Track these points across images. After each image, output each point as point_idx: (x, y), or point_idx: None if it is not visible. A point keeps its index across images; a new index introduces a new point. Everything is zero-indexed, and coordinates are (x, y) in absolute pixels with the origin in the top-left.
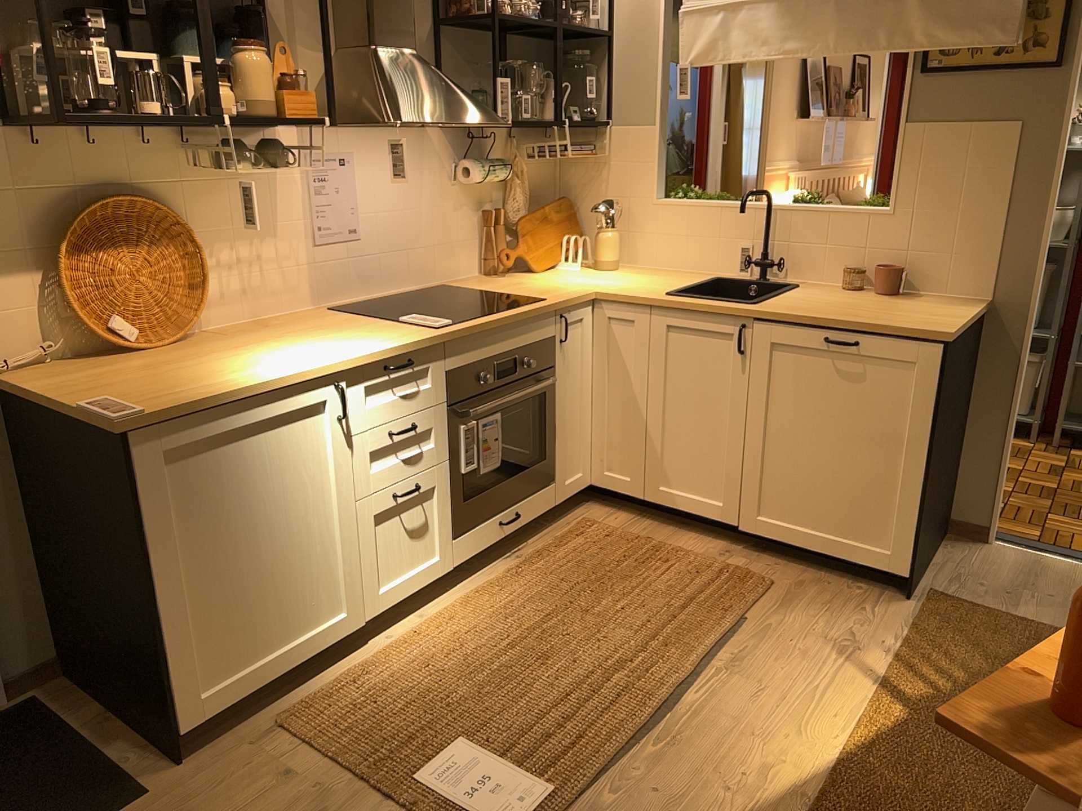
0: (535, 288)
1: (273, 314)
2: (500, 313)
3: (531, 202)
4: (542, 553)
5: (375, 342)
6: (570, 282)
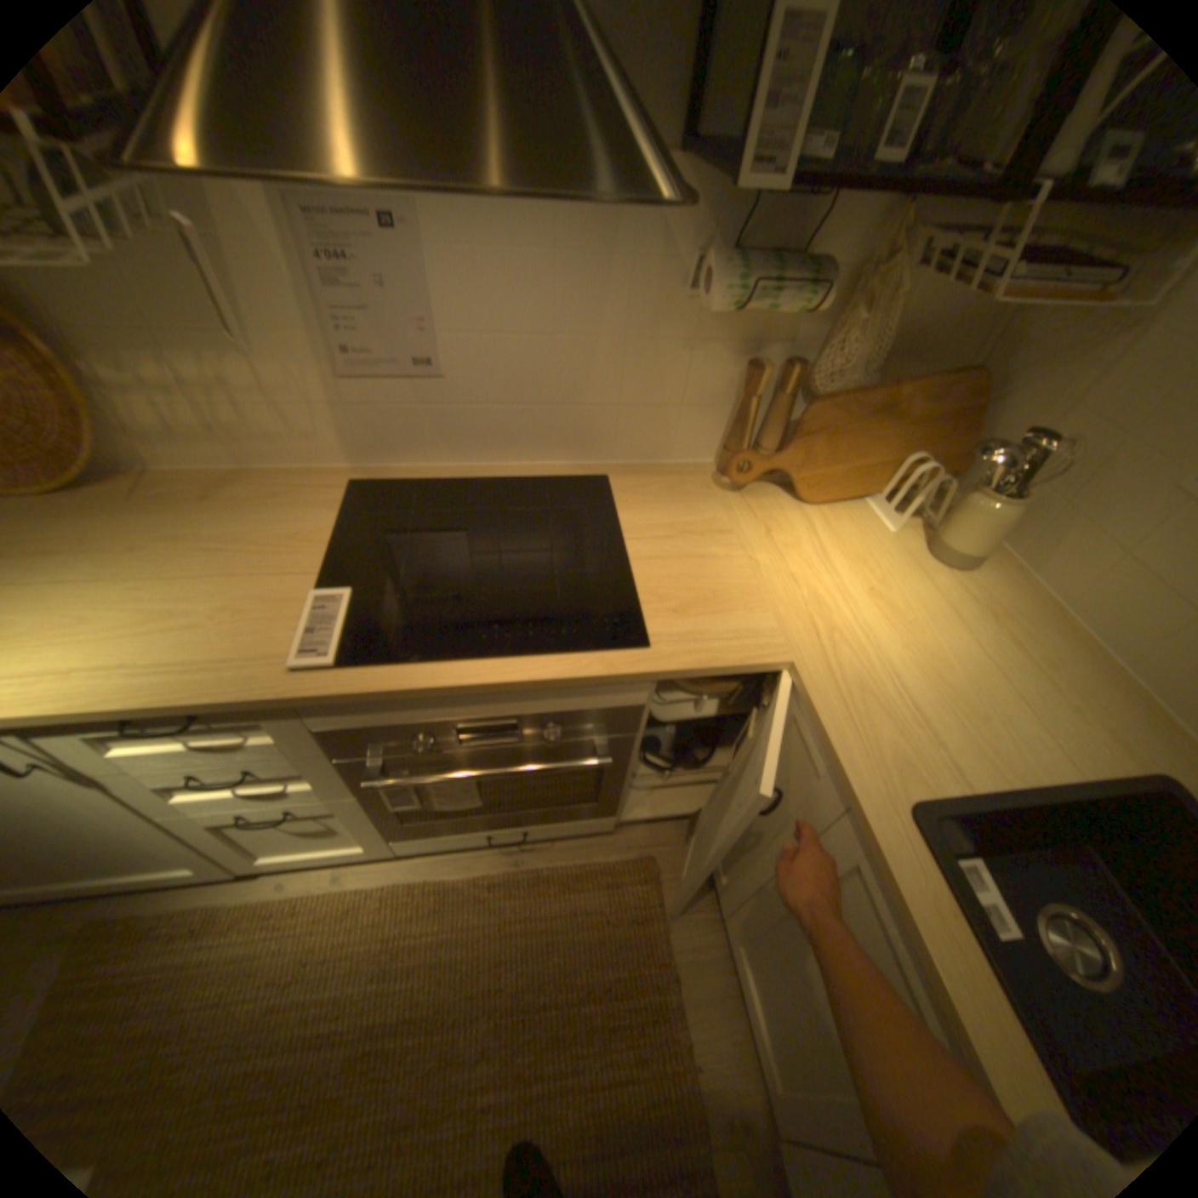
0: (709, 571)
1: (267, 462)
2: (479, 664)
3: (899, 354)
4: (536, 881)
5: (140, 660)
6: (808, 577)
